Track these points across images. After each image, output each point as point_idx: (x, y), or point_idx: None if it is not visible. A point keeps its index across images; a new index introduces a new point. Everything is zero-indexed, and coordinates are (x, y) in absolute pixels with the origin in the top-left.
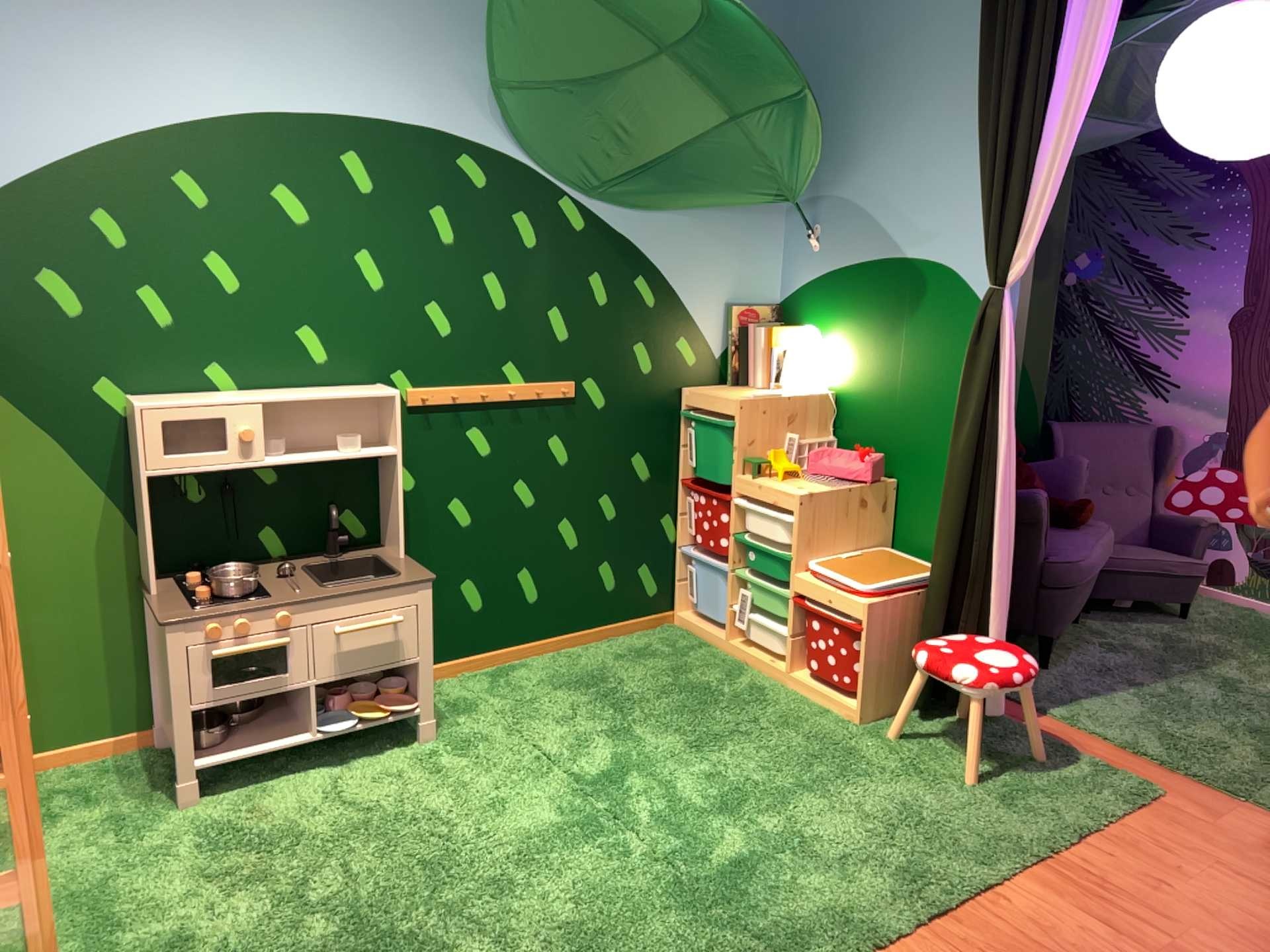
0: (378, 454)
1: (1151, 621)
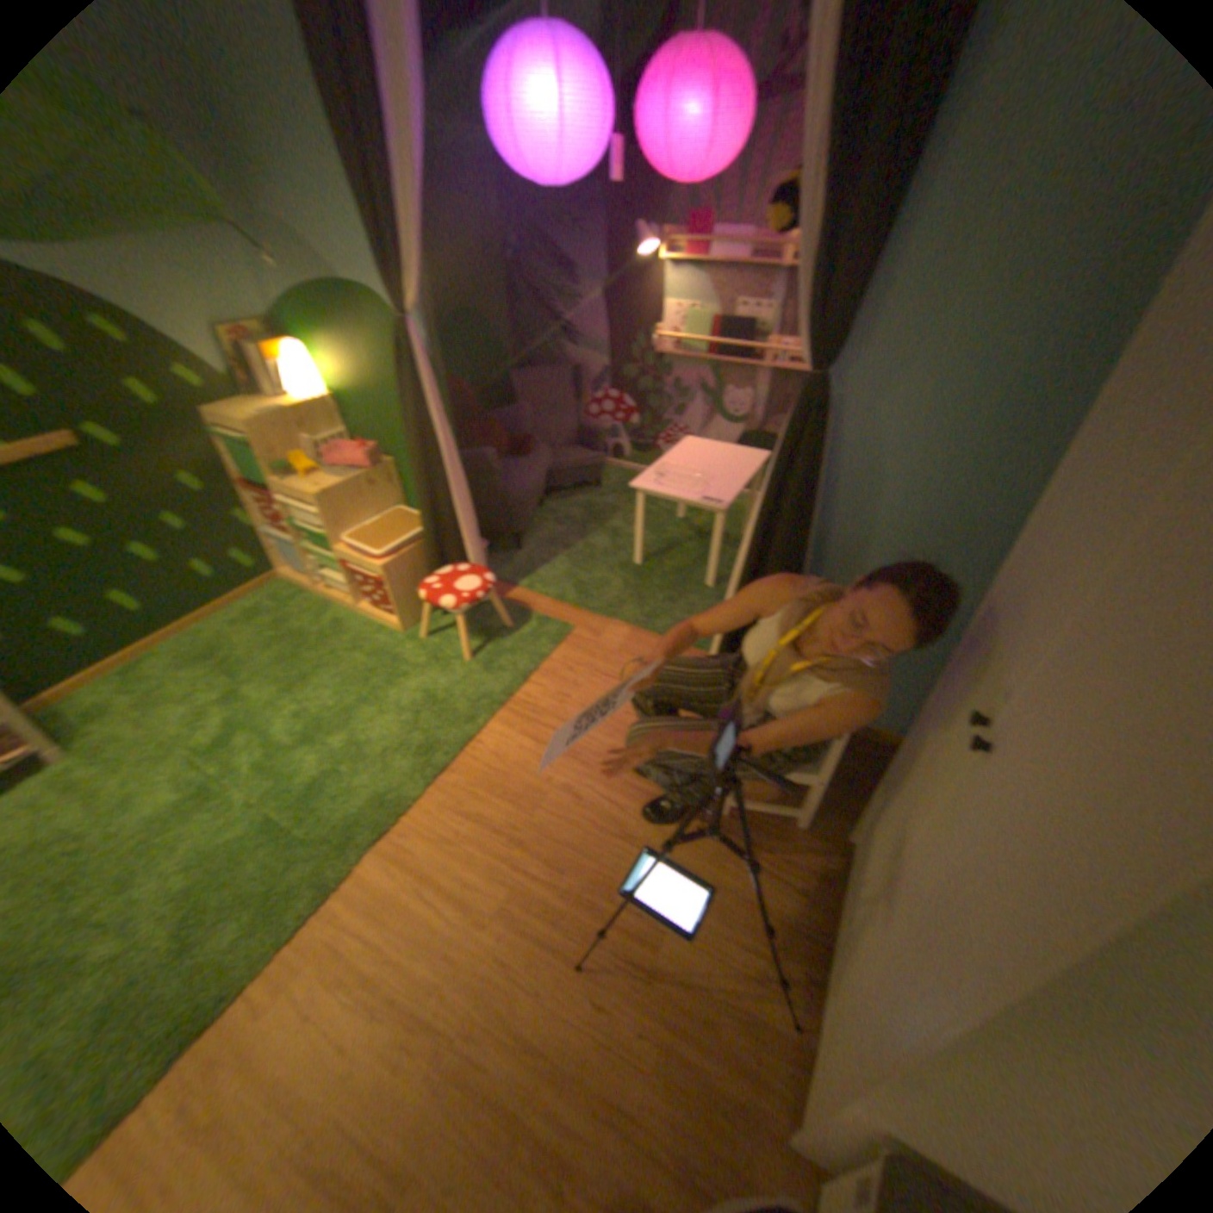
0: None
1: (581, 496)
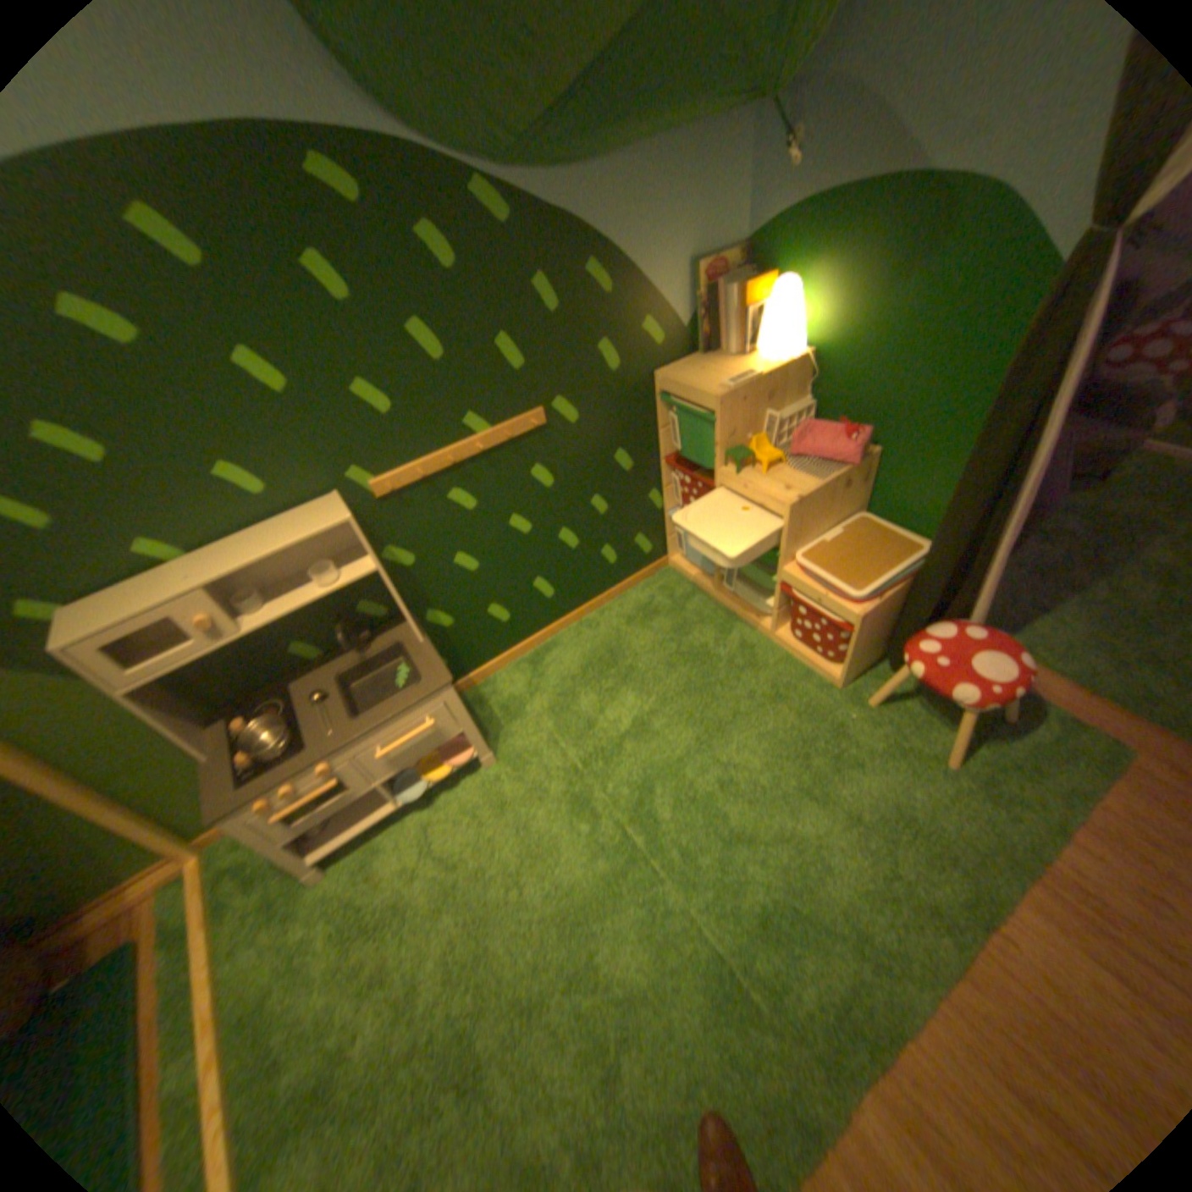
0: (359, 576)
1: (1075, 493)
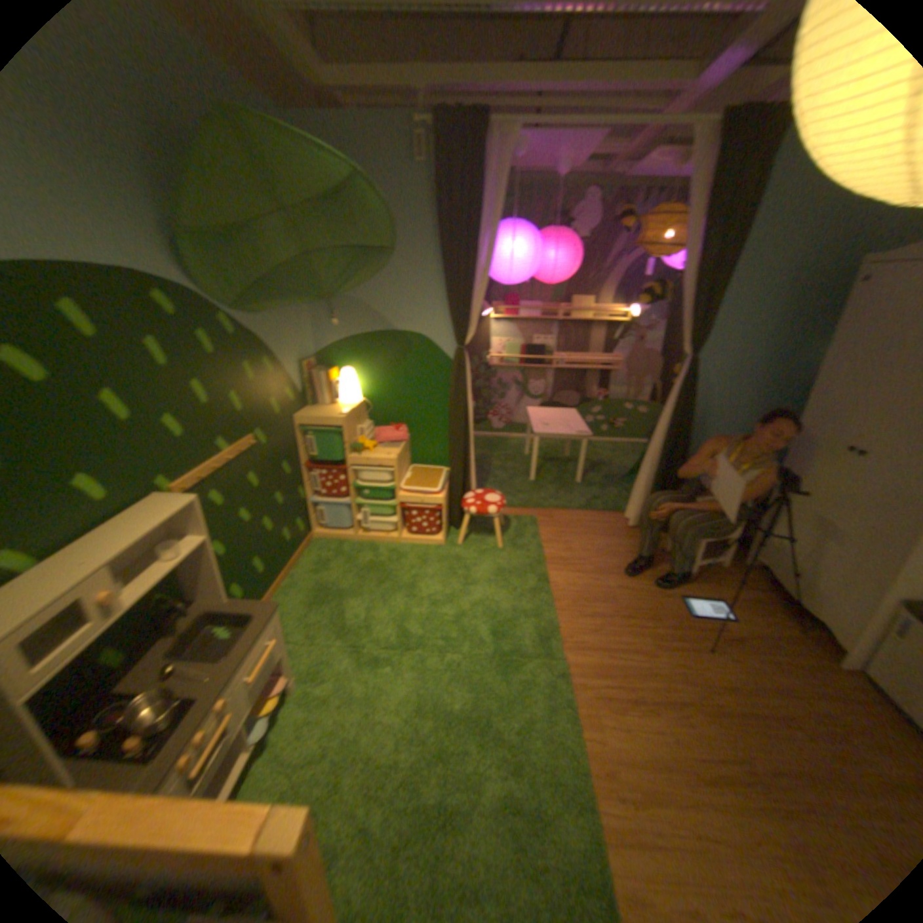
0: (193, 548)
1: None
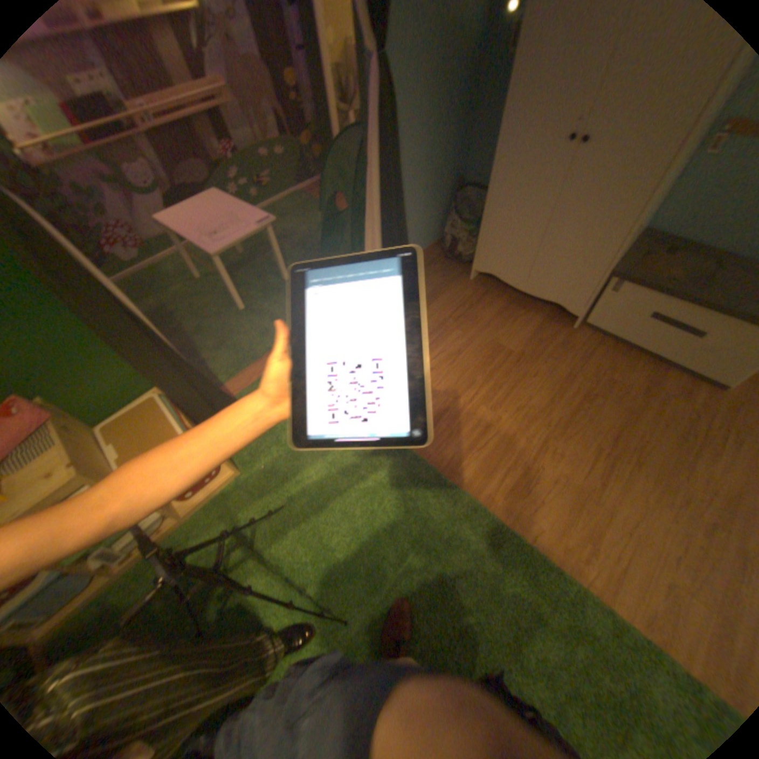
0: None
1: None
